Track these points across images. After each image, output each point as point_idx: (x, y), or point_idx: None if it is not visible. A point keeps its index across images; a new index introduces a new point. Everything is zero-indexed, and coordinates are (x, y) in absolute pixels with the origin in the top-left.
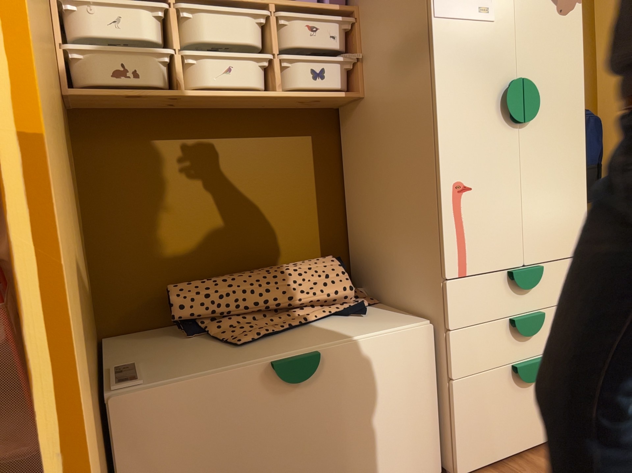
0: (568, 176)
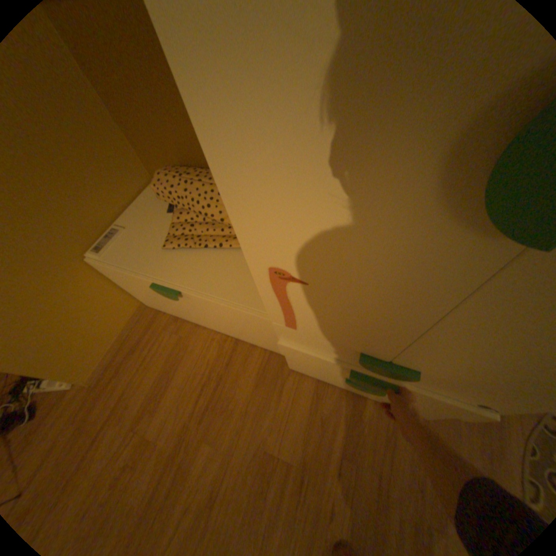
0: None
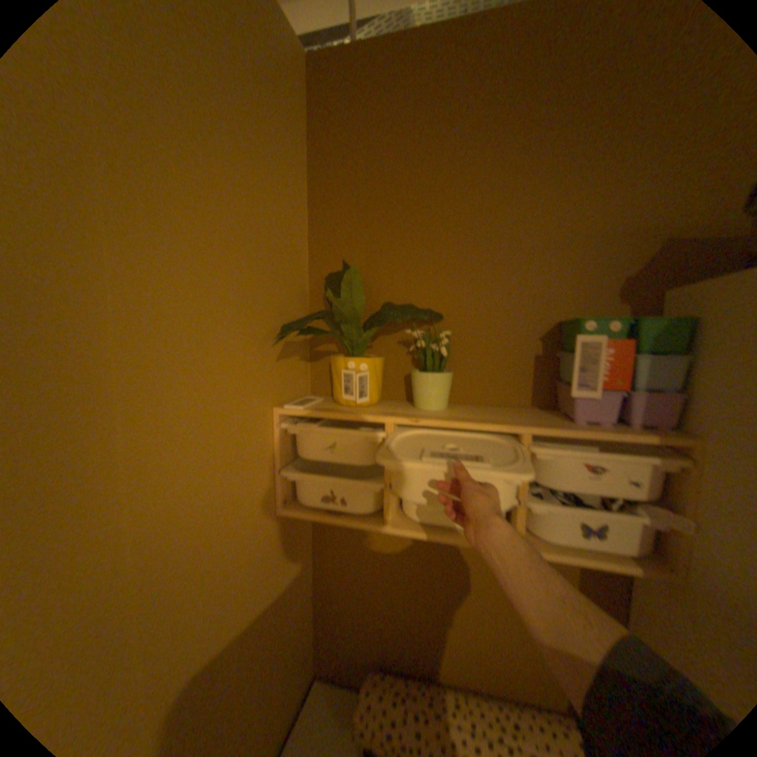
0: None
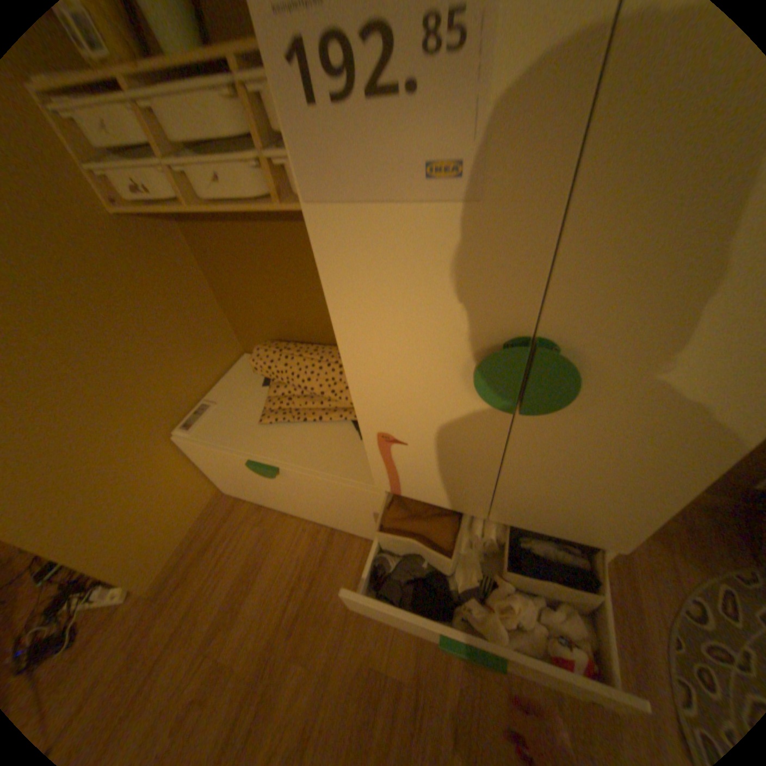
0: (628, 486)
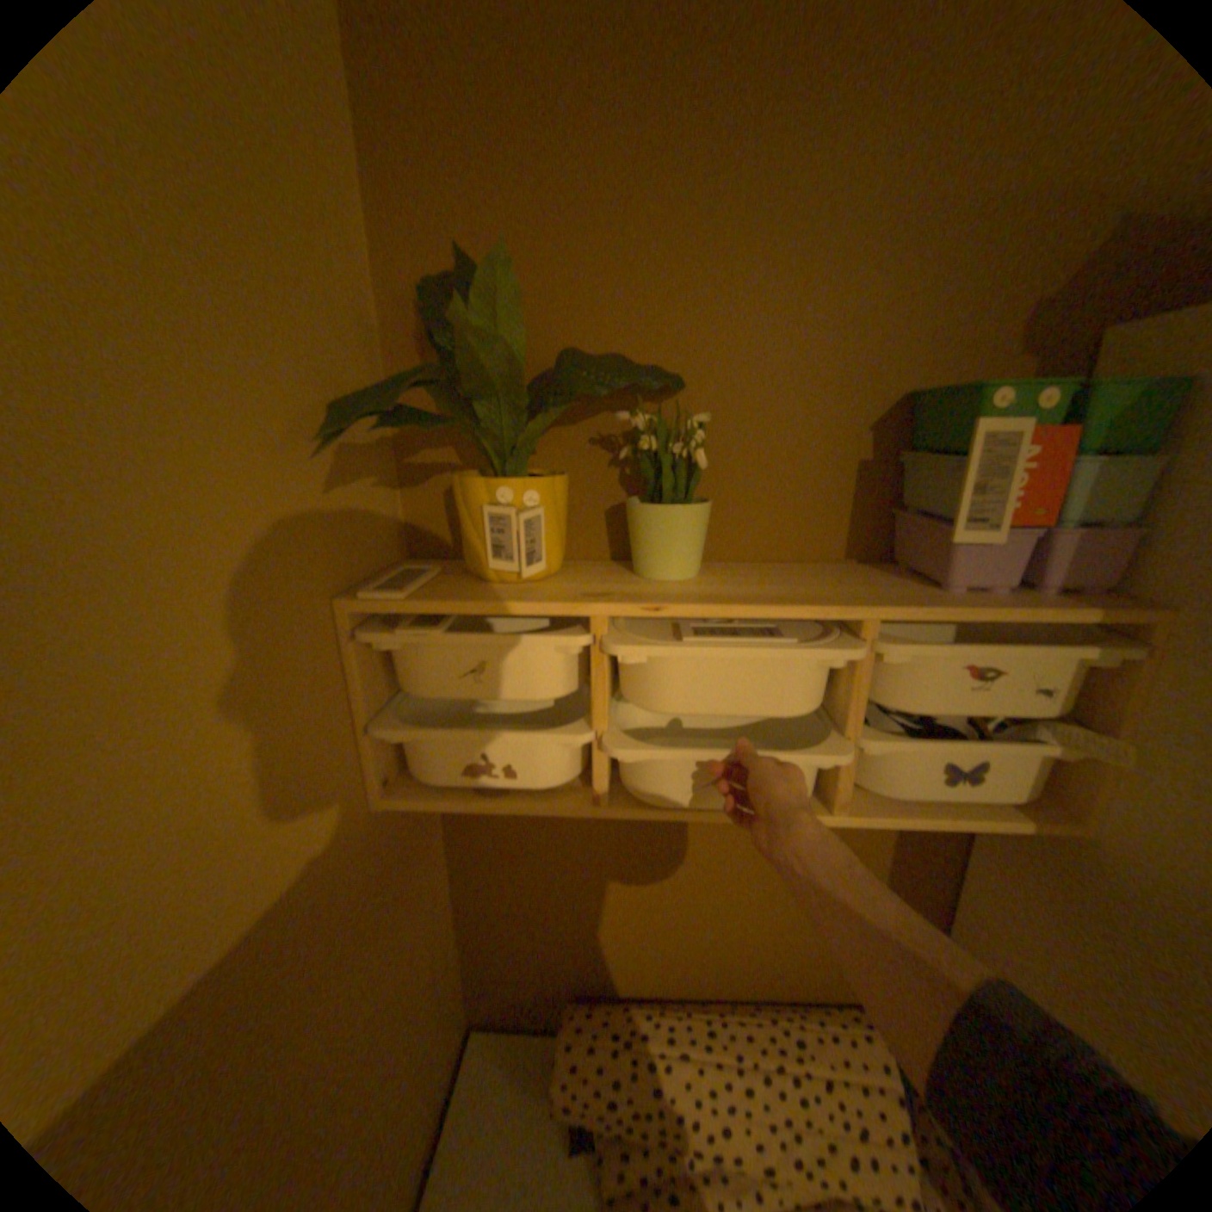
0: None
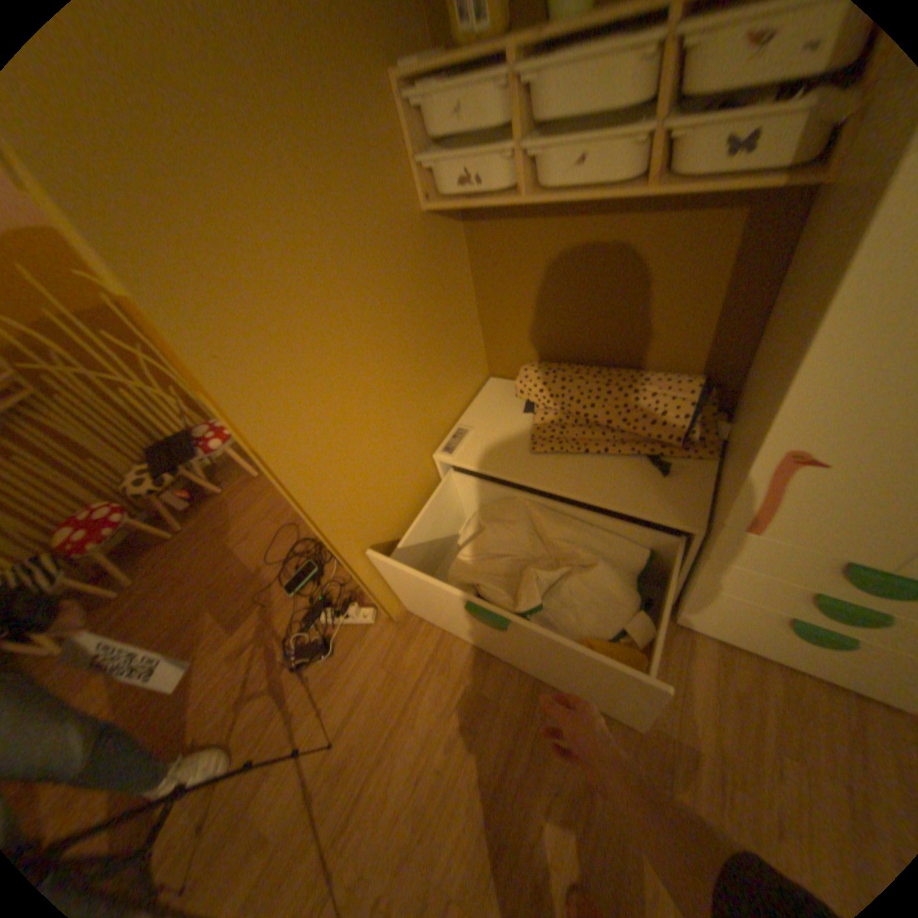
0: None
